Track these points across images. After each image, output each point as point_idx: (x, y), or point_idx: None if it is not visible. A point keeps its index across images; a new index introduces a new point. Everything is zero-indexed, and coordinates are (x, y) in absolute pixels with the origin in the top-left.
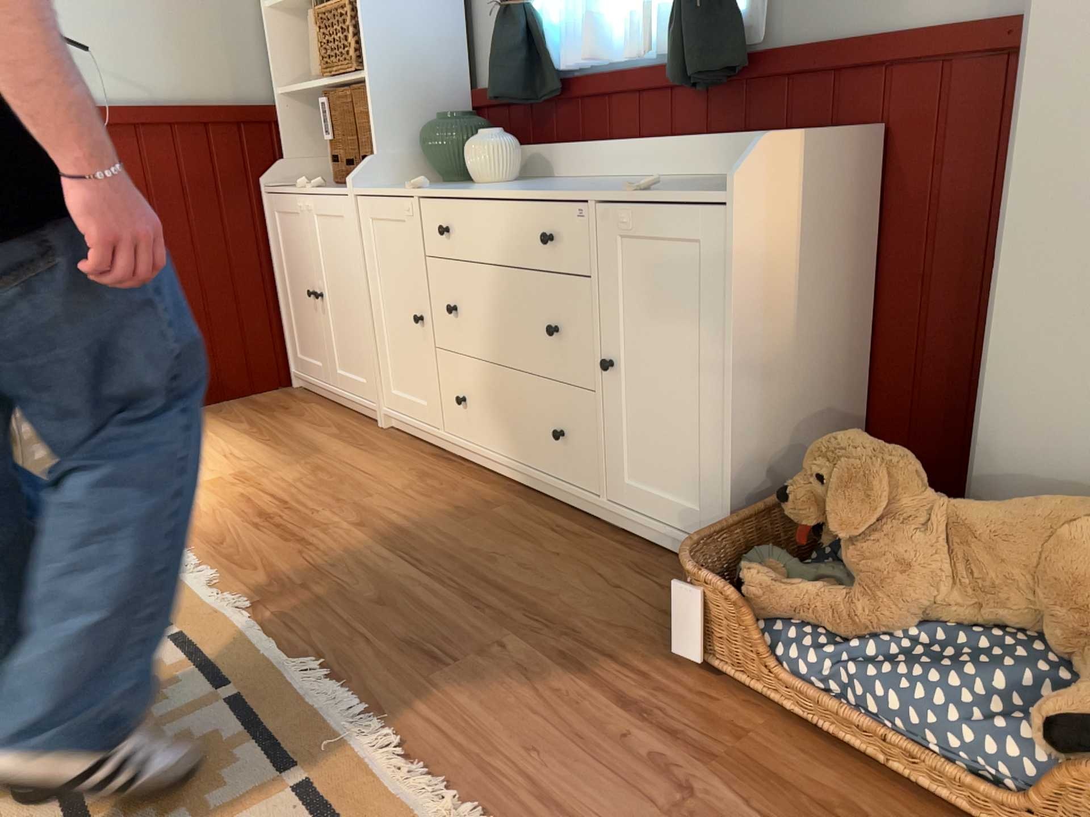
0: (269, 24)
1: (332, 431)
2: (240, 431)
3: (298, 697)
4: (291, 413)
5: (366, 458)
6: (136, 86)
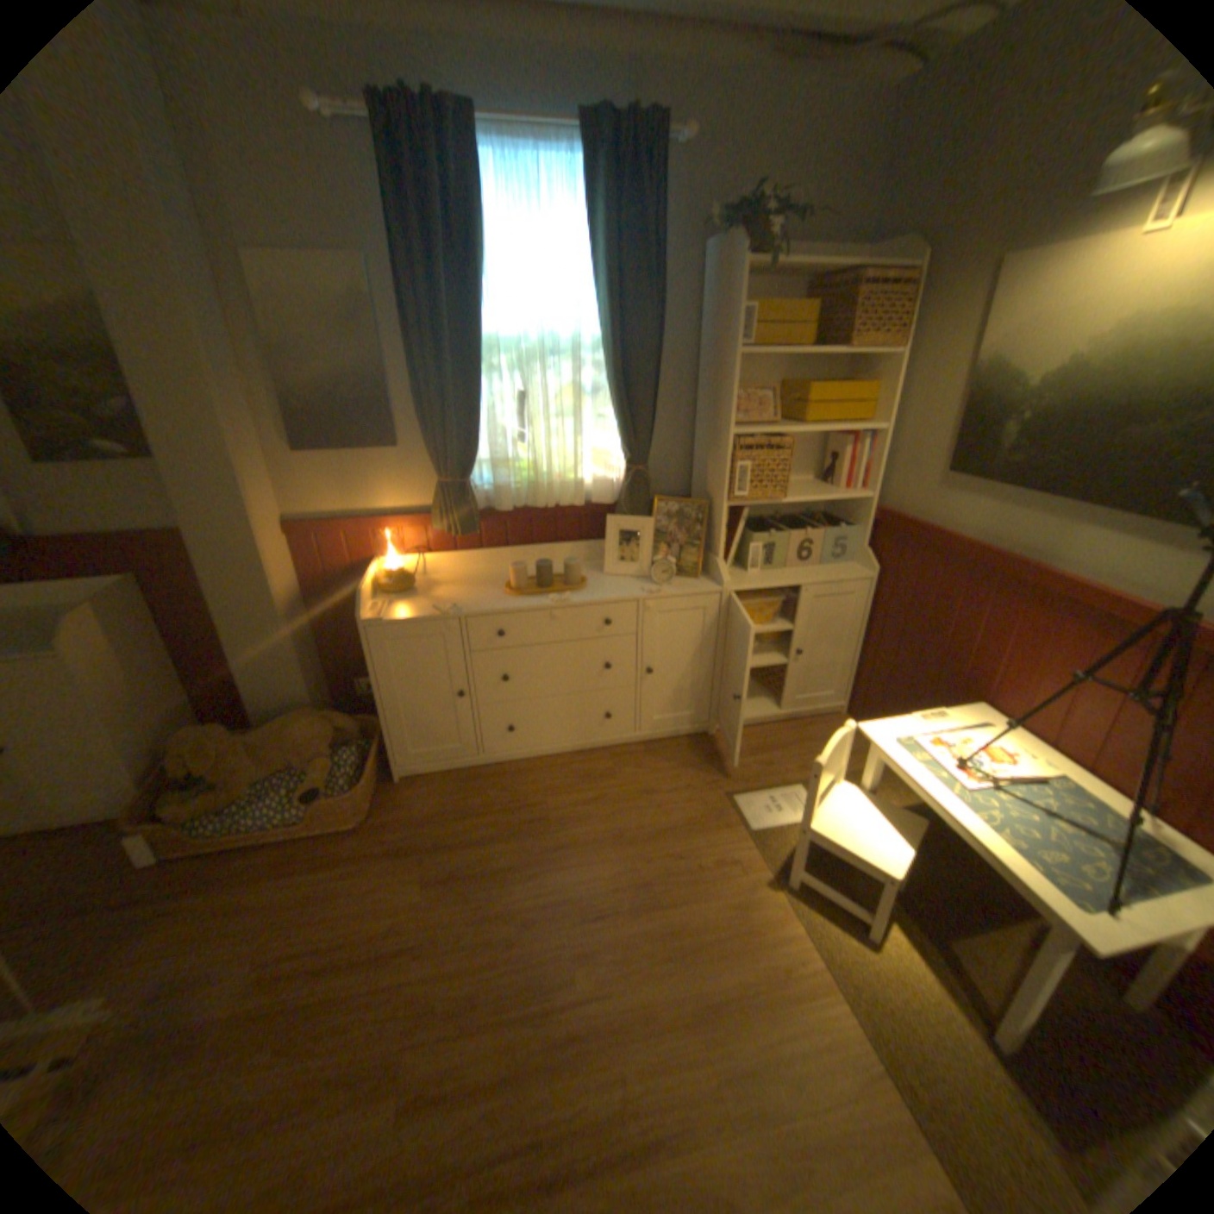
0: None
1: None
2: None
3: None
4: None
5: None
6: None
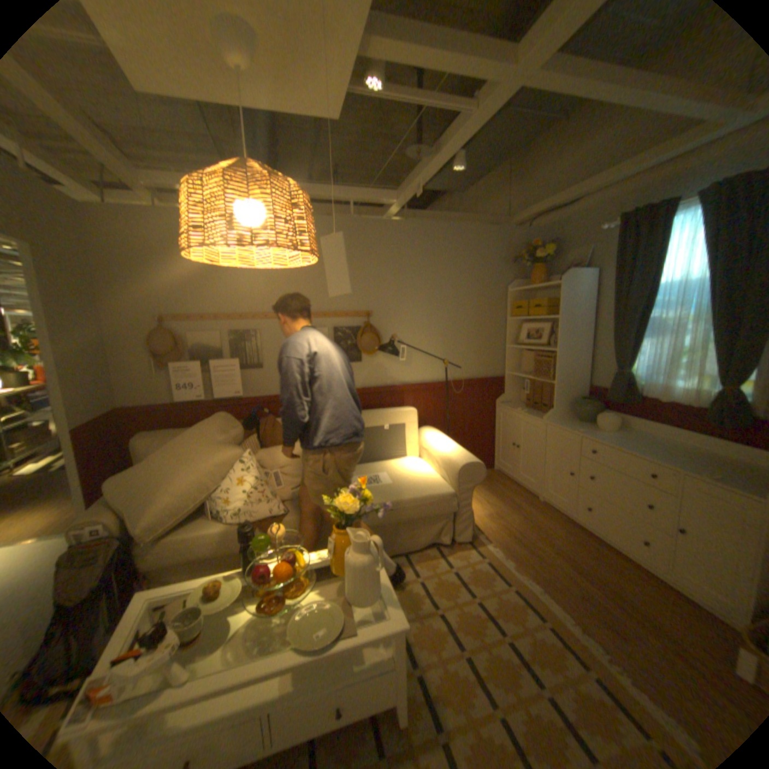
0: (507, 350)
1: (521, 498)
2: (486, 490)
3: (575, 638)
4: (500, 484)
5: (542, 517)
6: (464, 372)
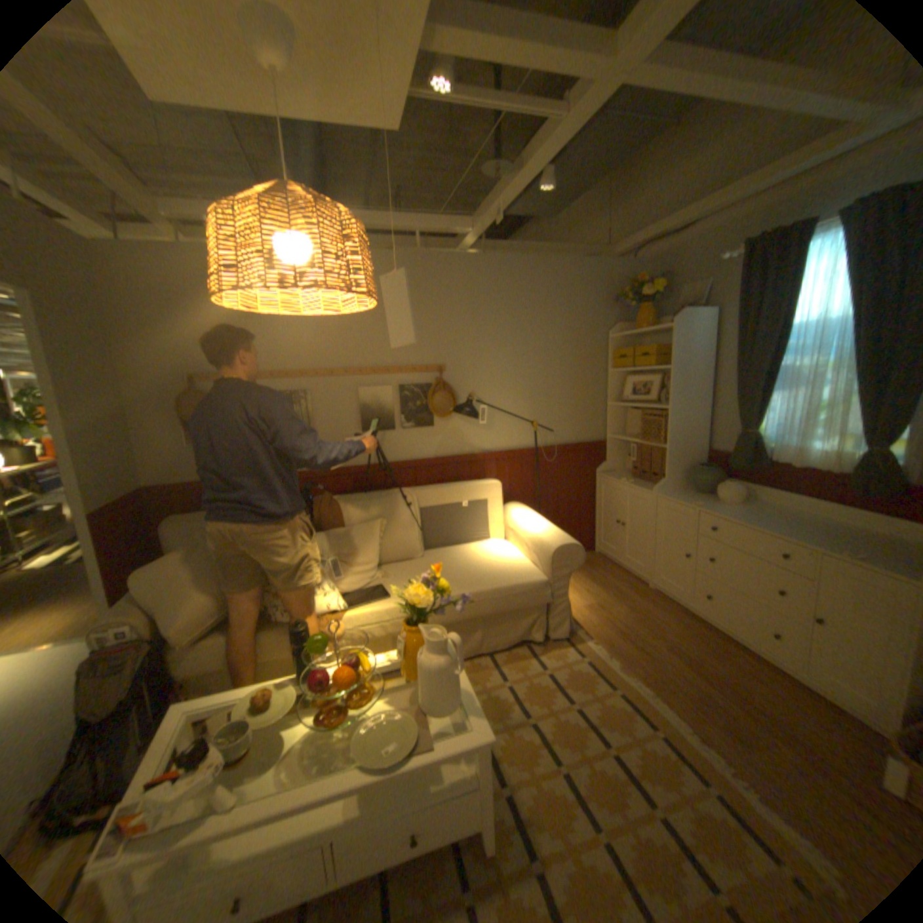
0: (609, 409)
1: (627, 586)
2: (585, 577)
3: (692, 748)
4: (602, 569)
5: (652, 608)
6: (558, 436)
